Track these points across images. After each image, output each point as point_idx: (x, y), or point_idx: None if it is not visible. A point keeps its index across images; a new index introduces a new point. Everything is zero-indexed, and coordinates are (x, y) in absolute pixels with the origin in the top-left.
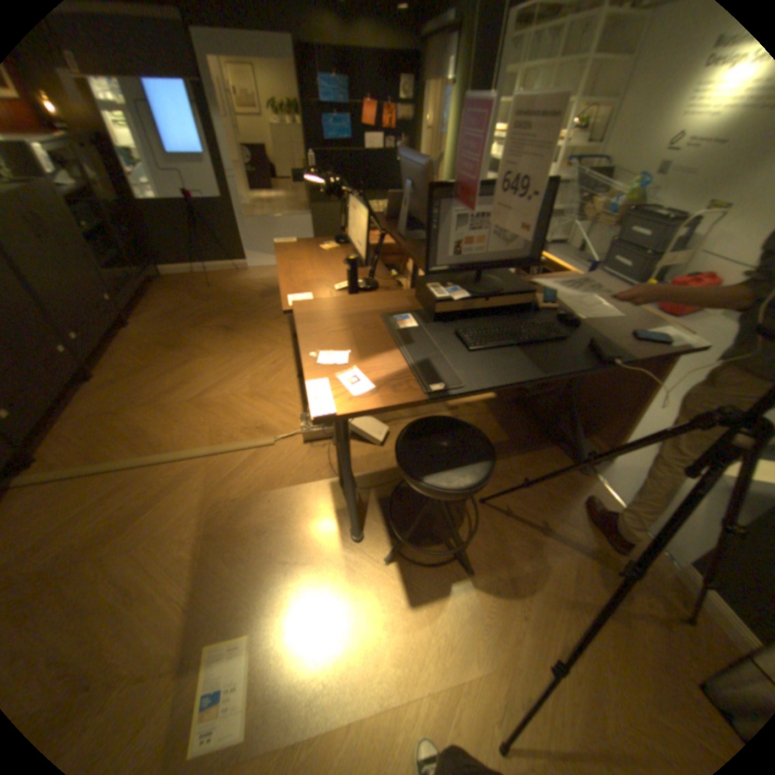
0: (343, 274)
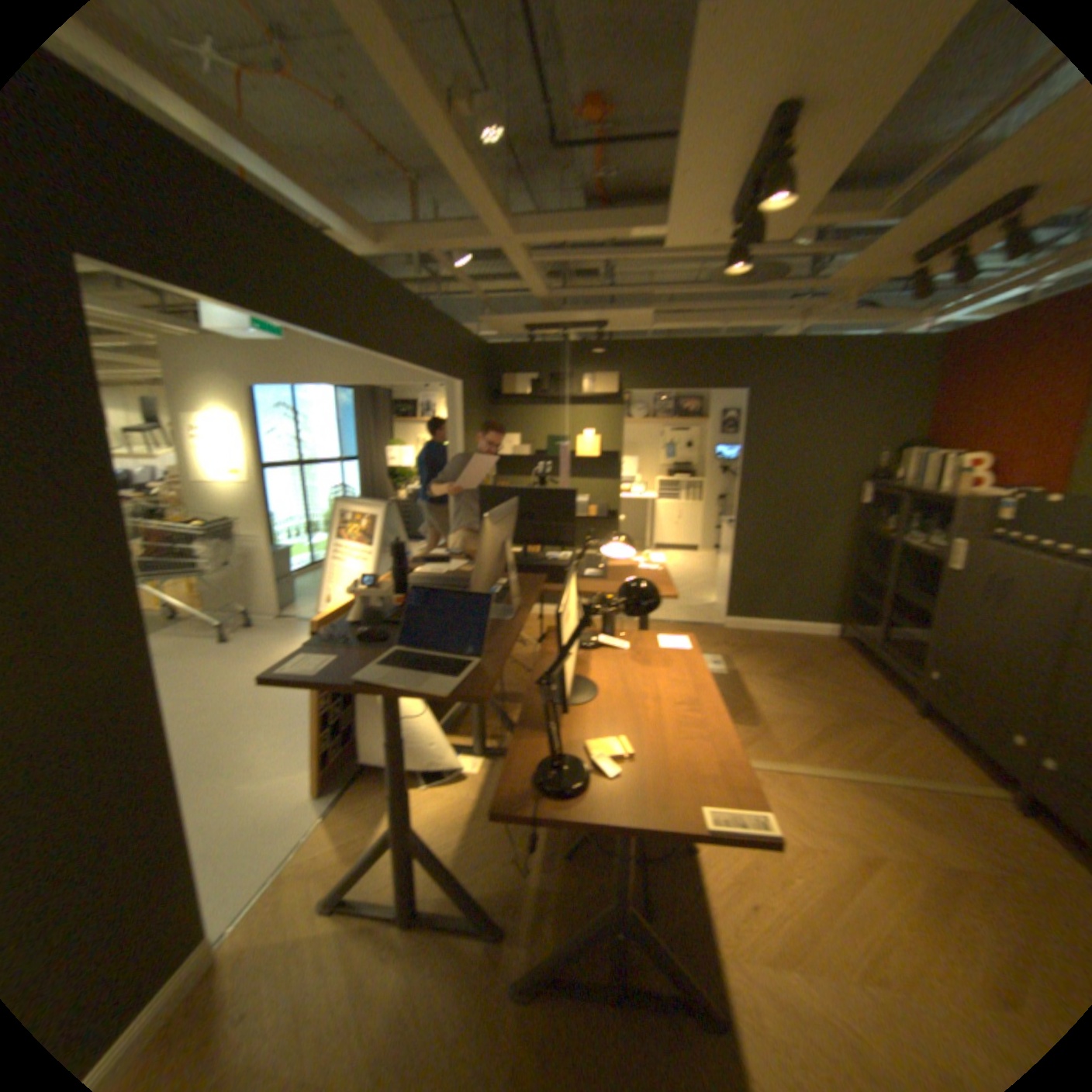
0: (608, 669)
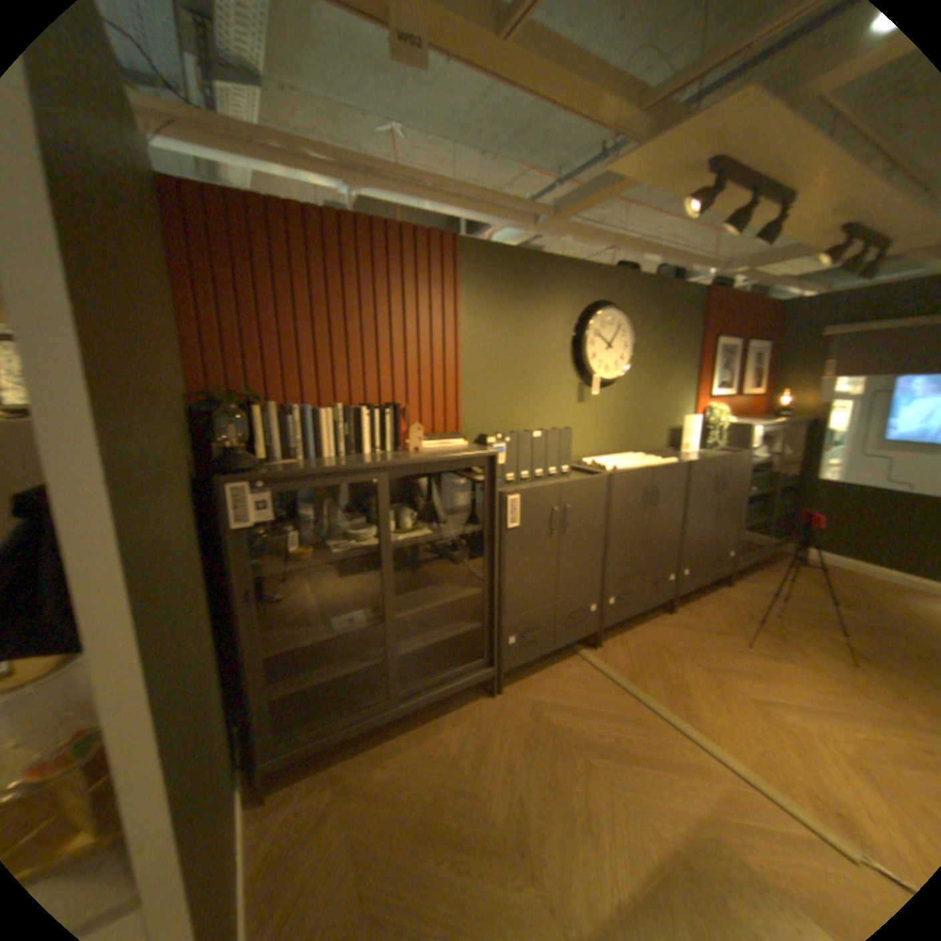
0: None
